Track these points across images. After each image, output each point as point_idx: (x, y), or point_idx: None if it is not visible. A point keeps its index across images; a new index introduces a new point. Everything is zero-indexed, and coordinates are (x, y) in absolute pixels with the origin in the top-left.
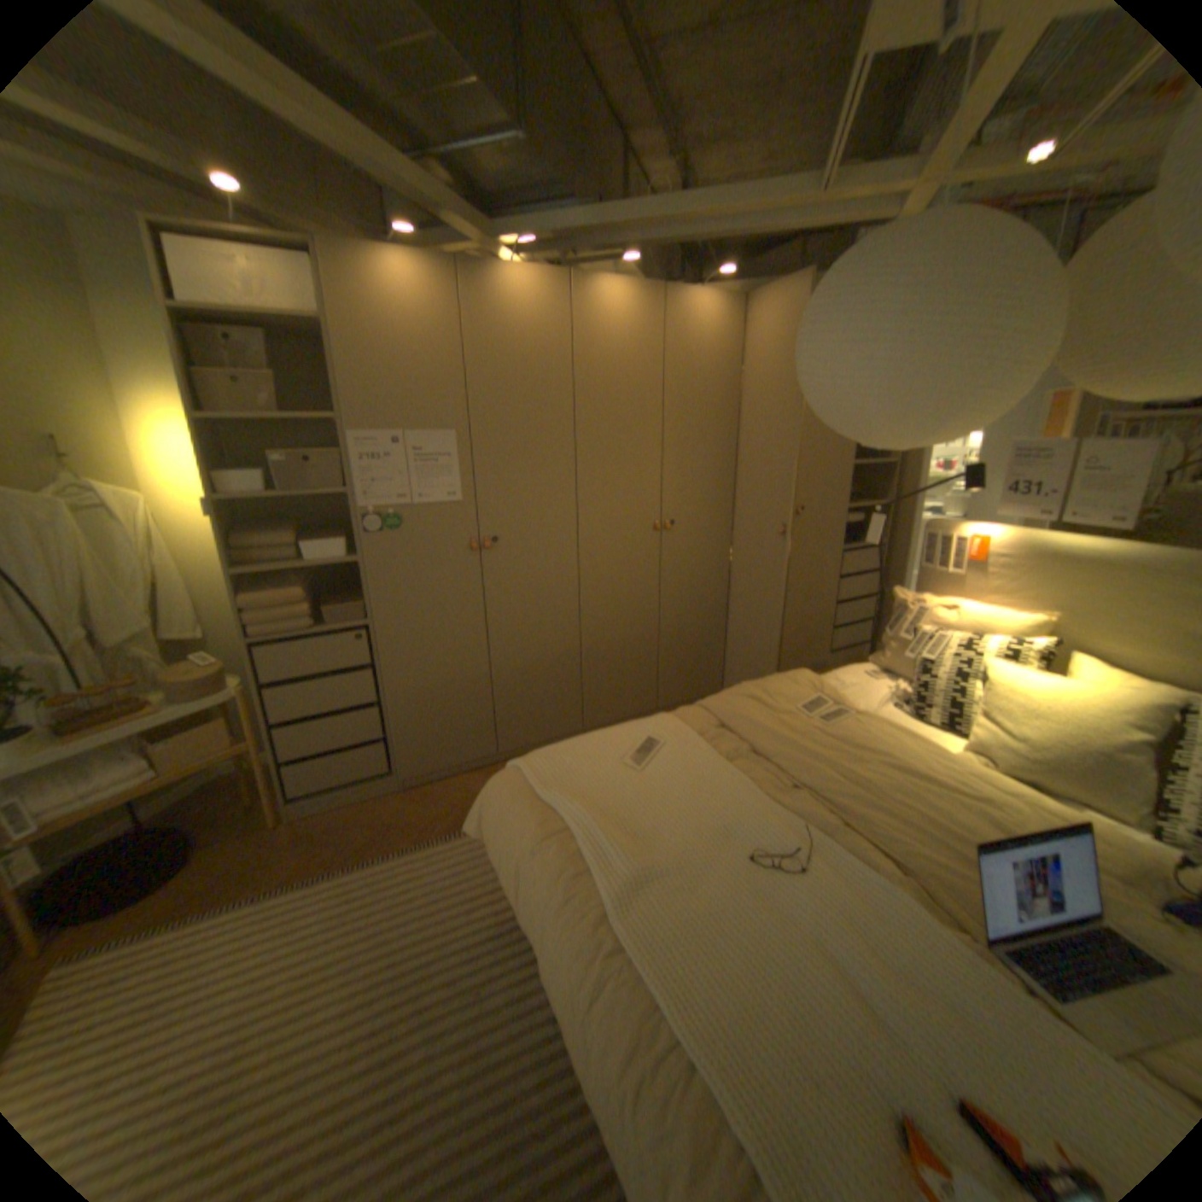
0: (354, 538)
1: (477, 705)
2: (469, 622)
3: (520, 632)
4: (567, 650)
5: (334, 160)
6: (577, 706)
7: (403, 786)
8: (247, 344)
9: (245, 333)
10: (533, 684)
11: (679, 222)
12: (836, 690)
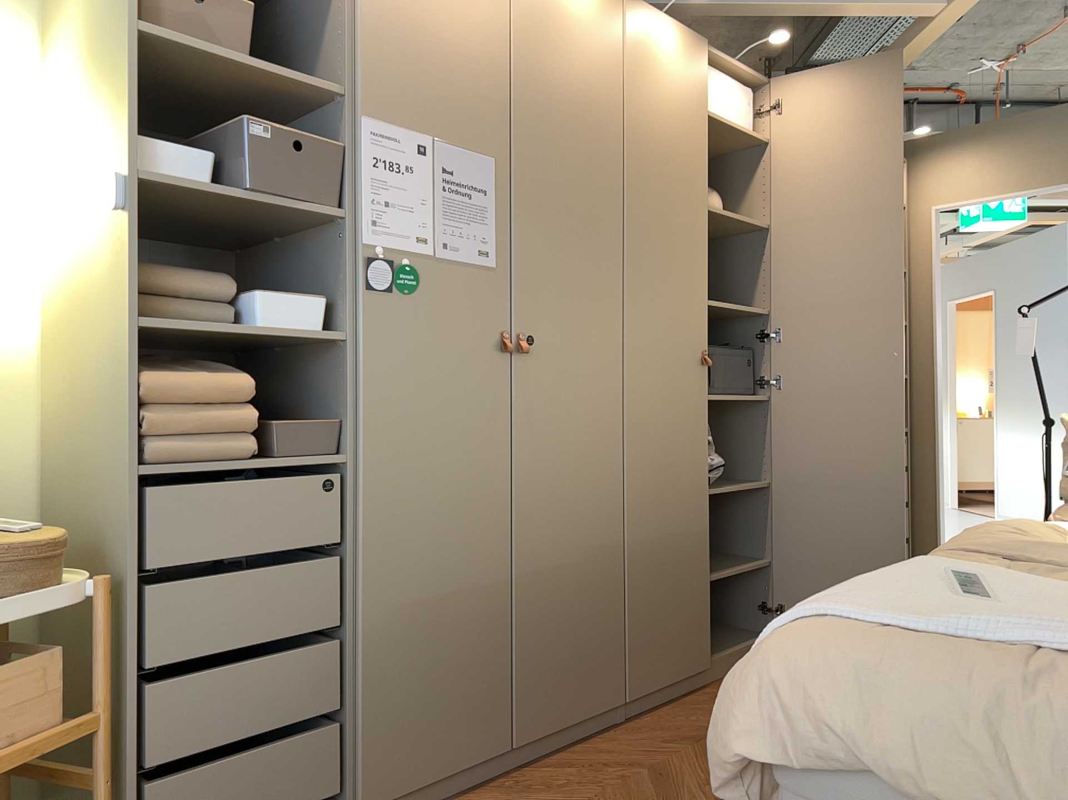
0: (342, 297)
1: (491, 644)
2: (490, 477)
3: (555, 506)
4: (610, 547)
5: None
6: (621, 655)
7: None
8: None
9: None
10: (567, 606)
11: None
12: None
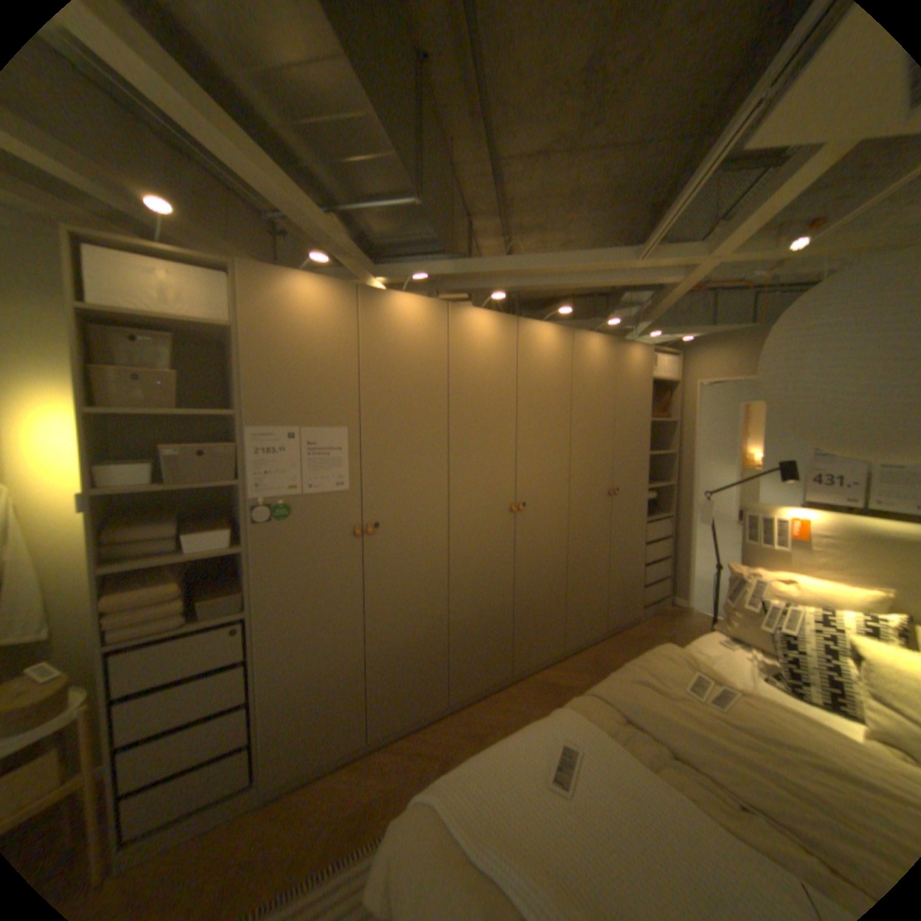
0: (241, 529)
1: (350, 694)
2: (348, 607)
3: (395, 613)
4: (436, 627)
5: (256, 208)
6: (444, 683)
7: (264, 798)
8: (155, 345)
9: (154, 336)
10: (404, 664)
11: (528, 275)
12: (706, 666)
